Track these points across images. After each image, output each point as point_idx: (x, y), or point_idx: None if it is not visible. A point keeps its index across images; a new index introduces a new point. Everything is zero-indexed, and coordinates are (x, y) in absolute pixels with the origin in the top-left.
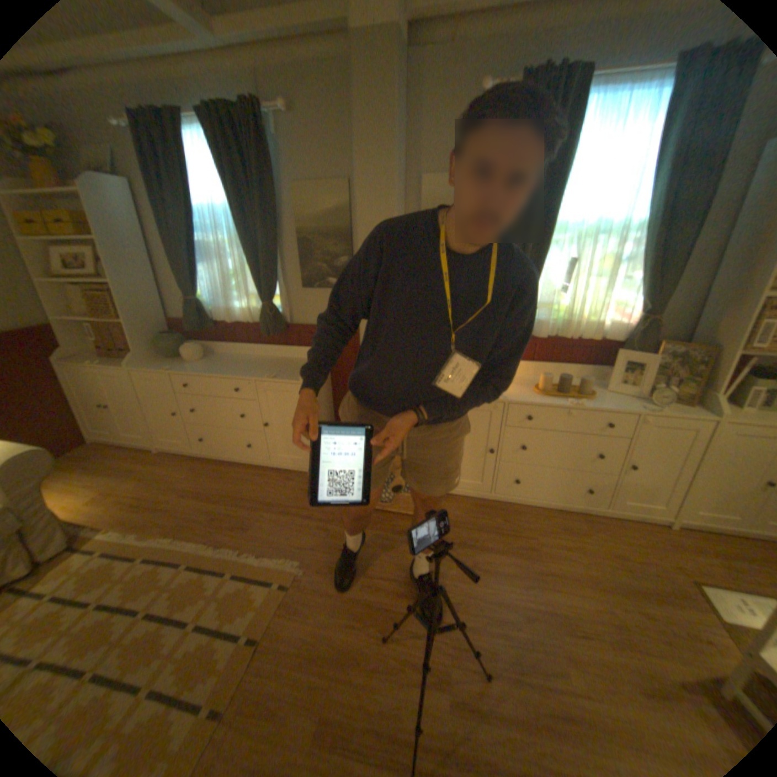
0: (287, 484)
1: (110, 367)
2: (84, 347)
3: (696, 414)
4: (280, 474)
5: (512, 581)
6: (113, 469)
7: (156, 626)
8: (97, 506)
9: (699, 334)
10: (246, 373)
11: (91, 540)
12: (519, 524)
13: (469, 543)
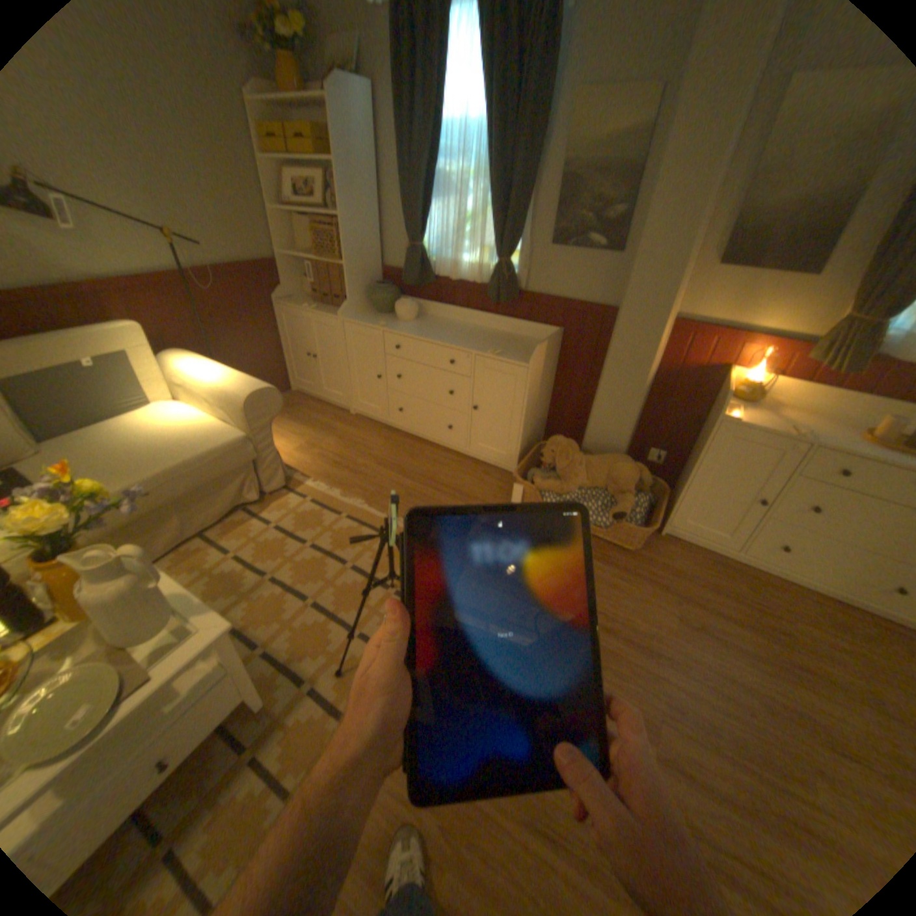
0: (485, 479)
1: (327, 315)
2: (300, 290)
3: None
4: (478, 466)
5: (752, 661)
6: (317, 422)
7: (363, 579)
8: (305, 454)
9: None
10: (466, 345)
11: (304, 485)
12: (771, 599)
13: (700, 602)
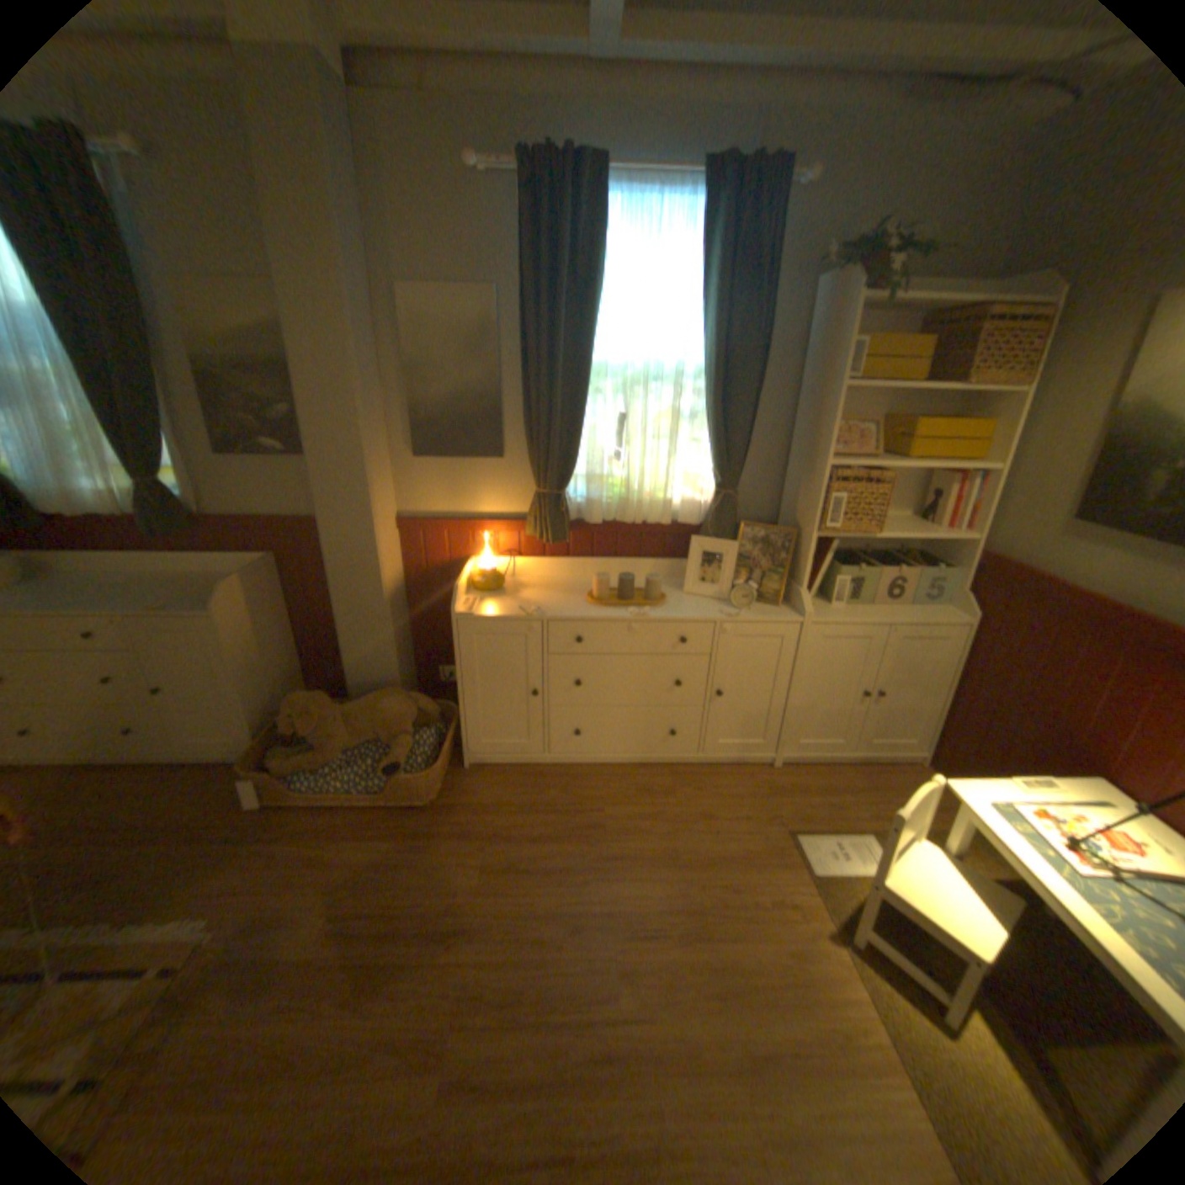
0: (207, 788)
1: None
2: None
3: (778, 614)
4: (197, 773)
5: (559, 878)
6: None
7: None
8: None
9: (782, 512)
10: (108, 605)
11: None
12: (581, 792)
13: (506, 834)
